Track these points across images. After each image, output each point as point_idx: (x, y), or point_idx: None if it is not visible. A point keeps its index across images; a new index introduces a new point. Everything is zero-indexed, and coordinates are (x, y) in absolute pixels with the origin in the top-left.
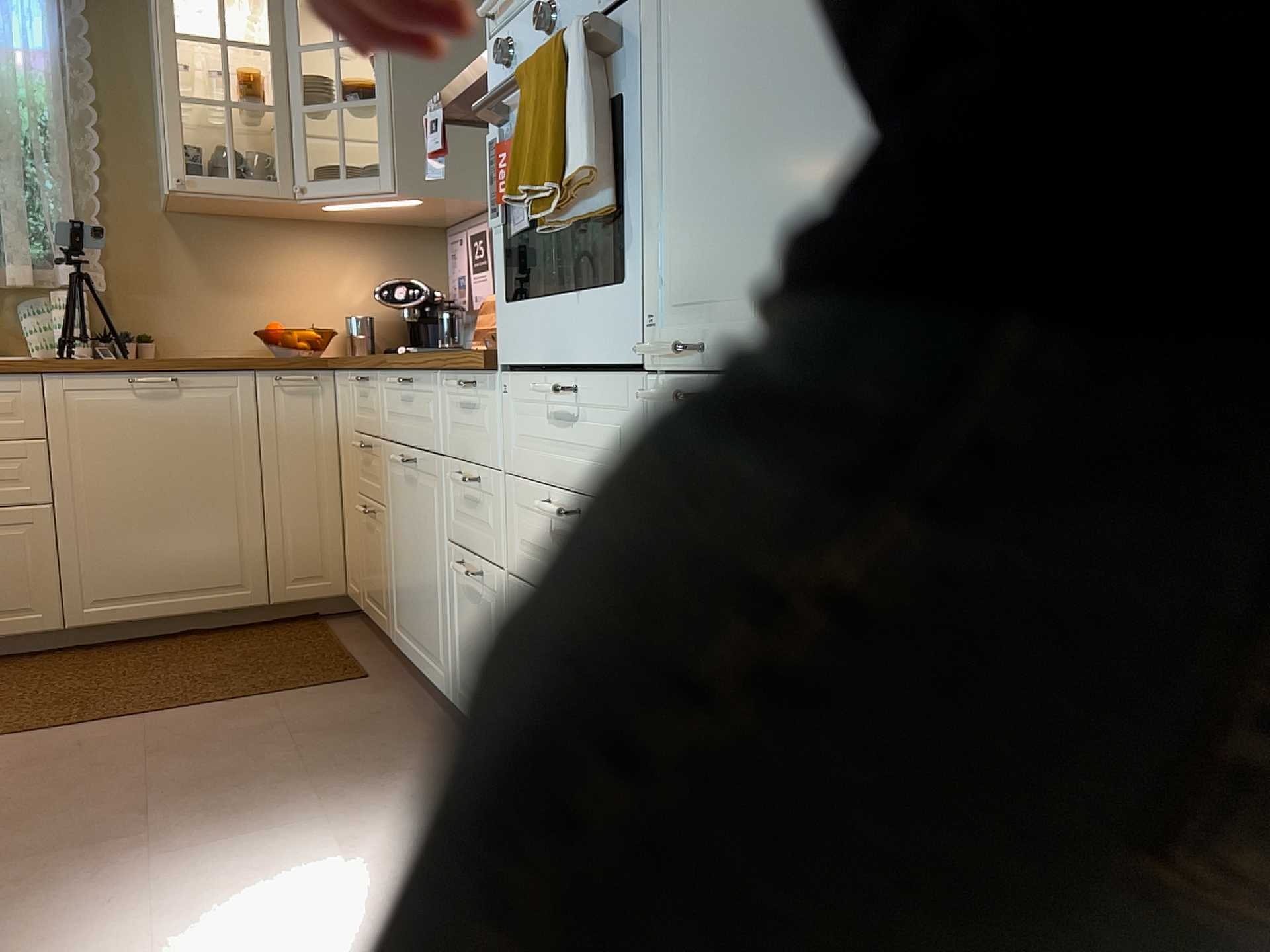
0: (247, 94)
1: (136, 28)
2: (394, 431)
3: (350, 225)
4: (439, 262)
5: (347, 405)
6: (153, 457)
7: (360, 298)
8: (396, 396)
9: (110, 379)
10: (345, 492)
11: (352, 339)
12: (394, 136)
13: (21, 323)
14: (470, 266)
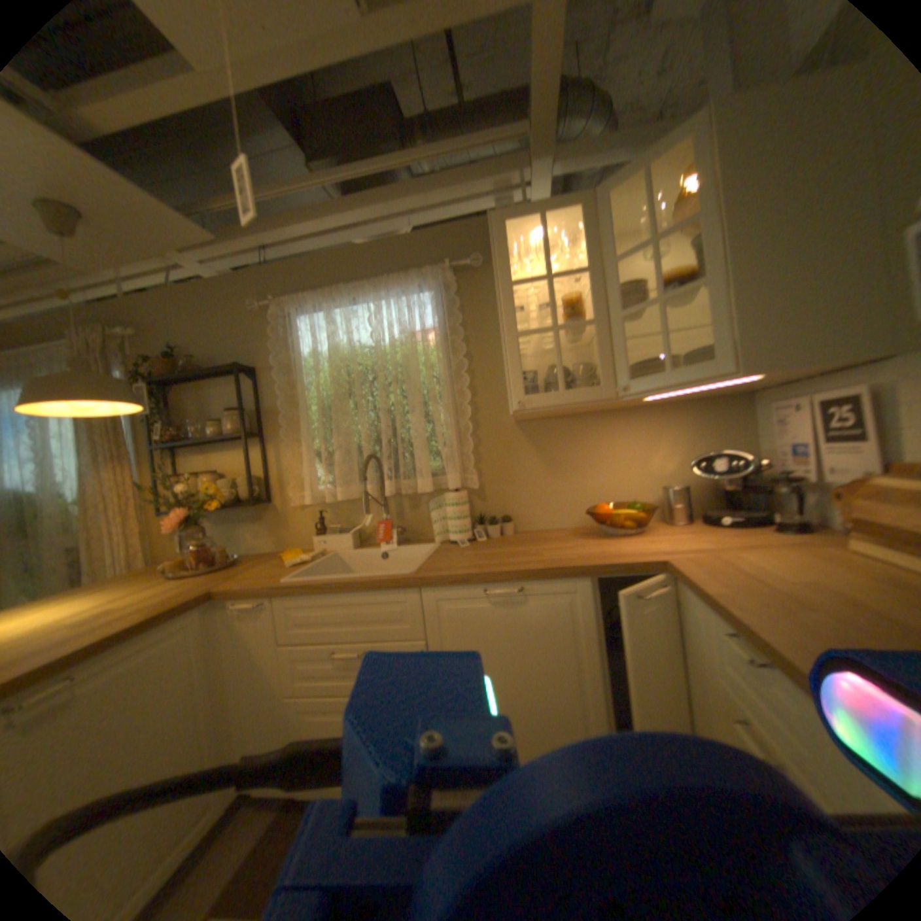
0: (571, 317)
1: (491, 294)
2: None
3: (660, 407)
4: (749, 427)
5: (703, 633)
6: (507, 659)
7: (673, 468)
8: None
9: (470, 590)
10: (700, 715)
11: (668, 505)
12: (736, 311)
13: (431, 513)
14: (819, 436)
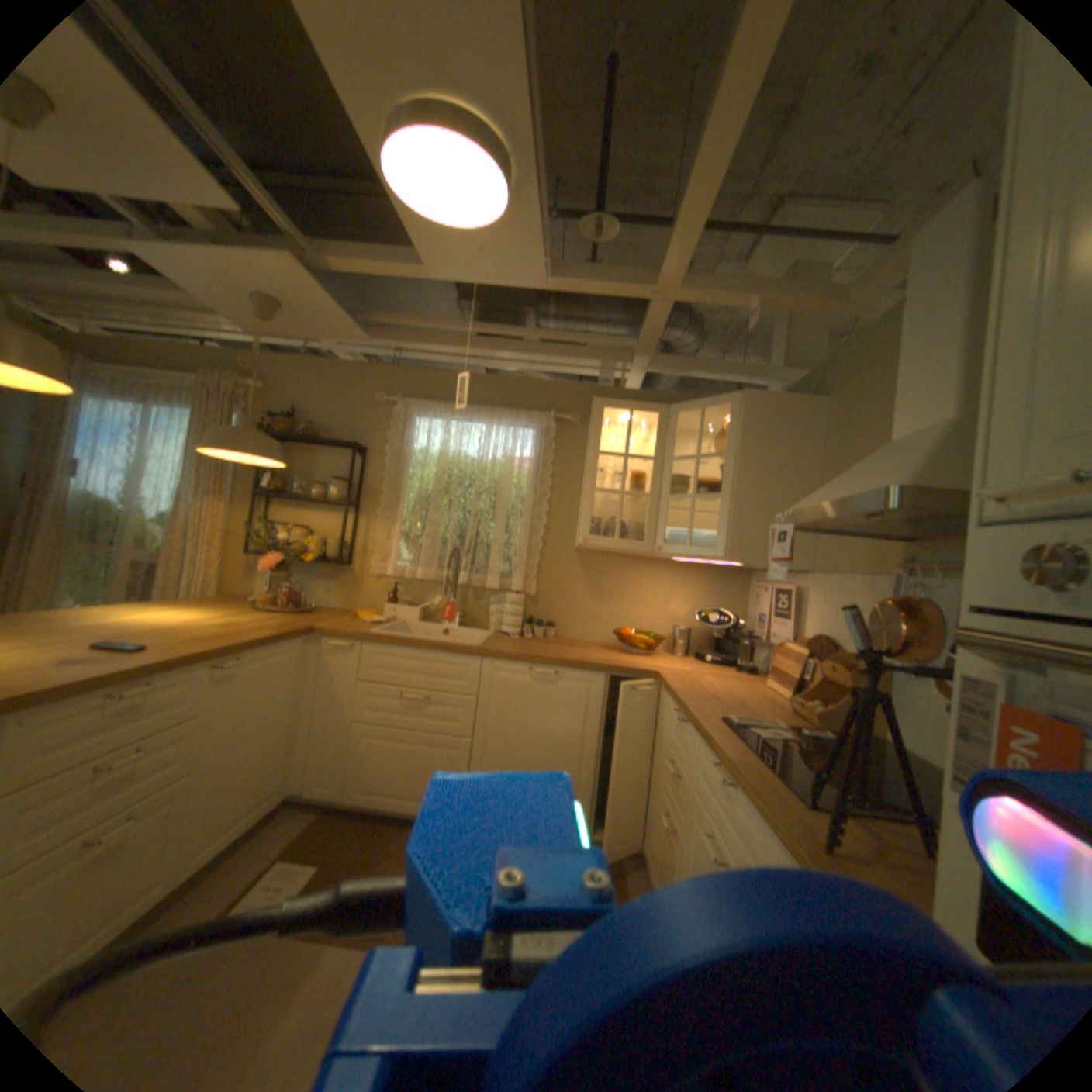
0: (634, 484)
1: (579, 446)
2: (706, 801)
3: (685, 565)
4: (743, 596)
5: (665, 718)
6: (534, 721)
7: (684, 614)
8: (714, 775)
9: (519, 666)
10: (654, 777)
11: (674, 641)
12: (731, 521)
13: (489, 607)
14: (771, 612)
